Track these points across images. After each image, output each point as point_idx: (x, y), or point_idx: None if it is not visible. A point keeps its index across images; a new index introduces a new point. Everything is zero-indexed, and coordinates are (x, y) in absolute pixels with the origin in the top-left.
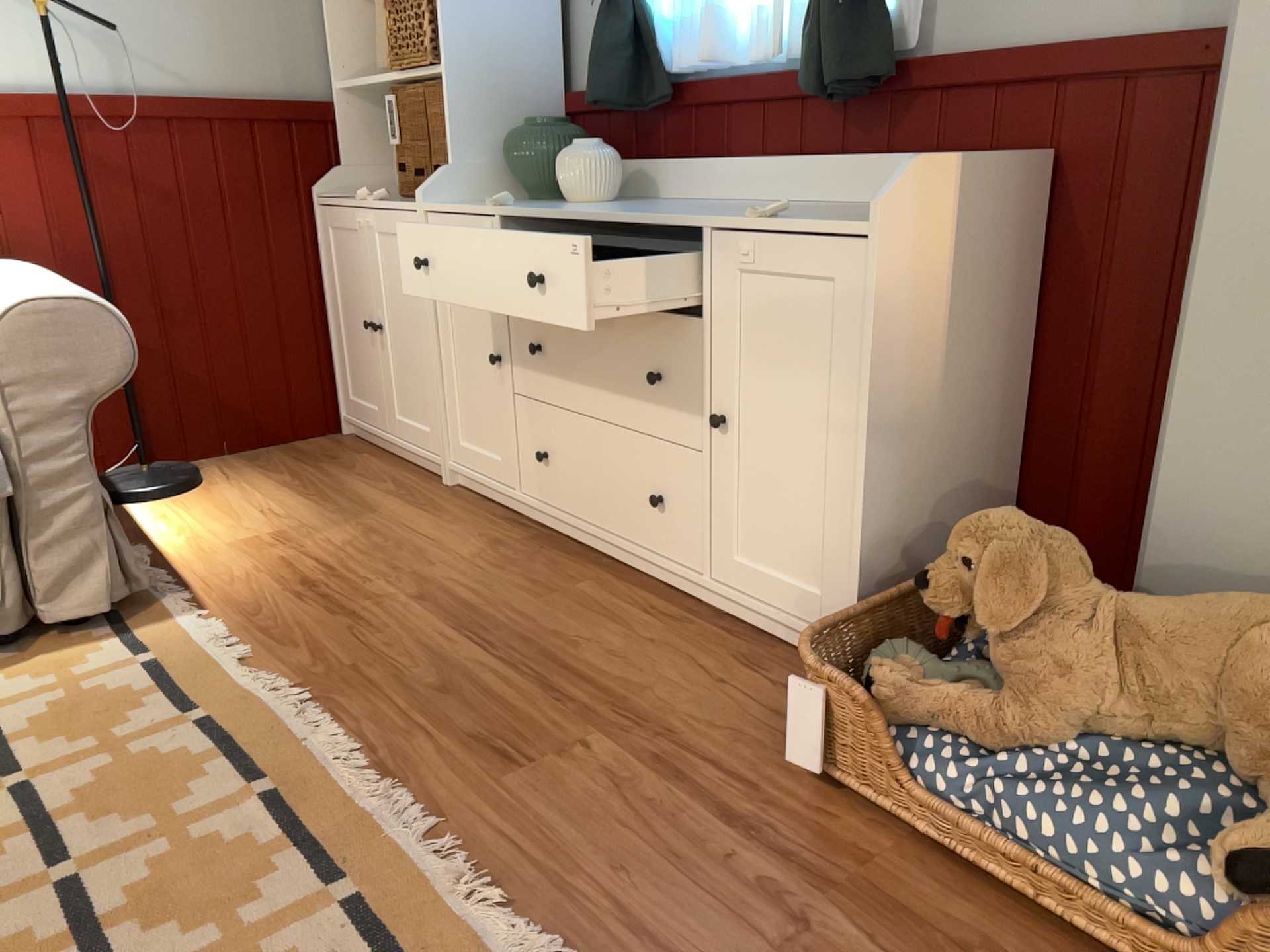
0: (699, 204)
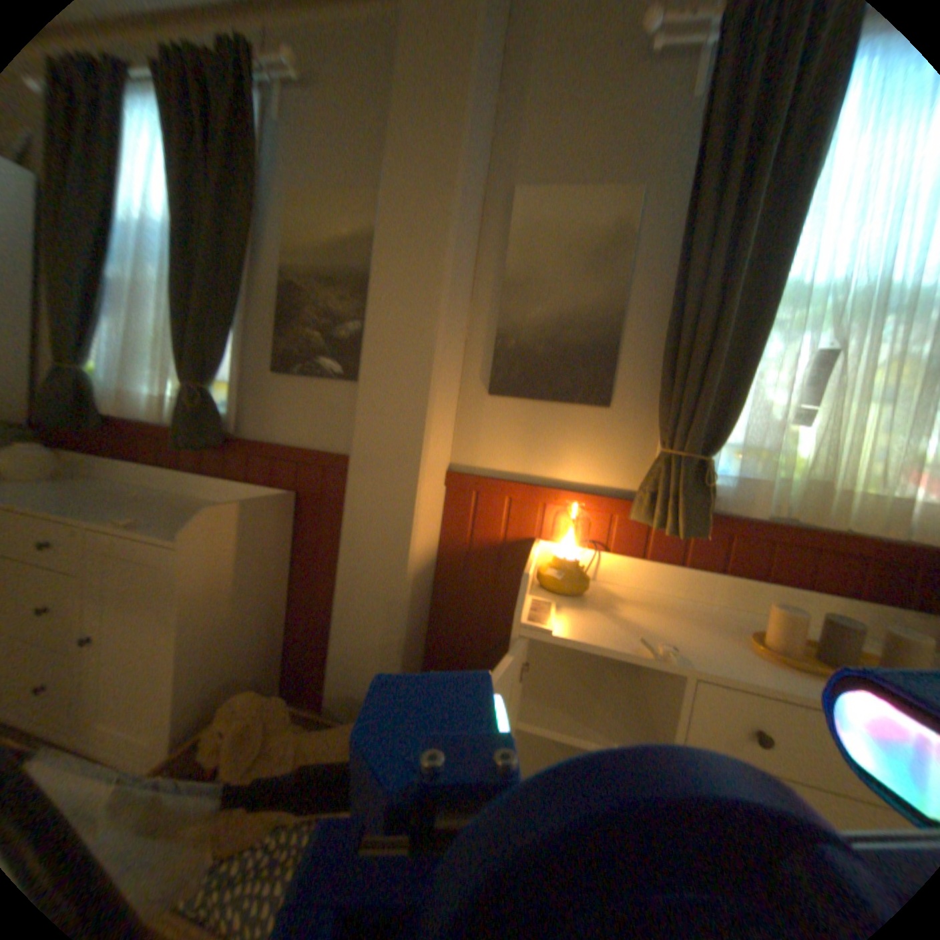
0: (113, 488)
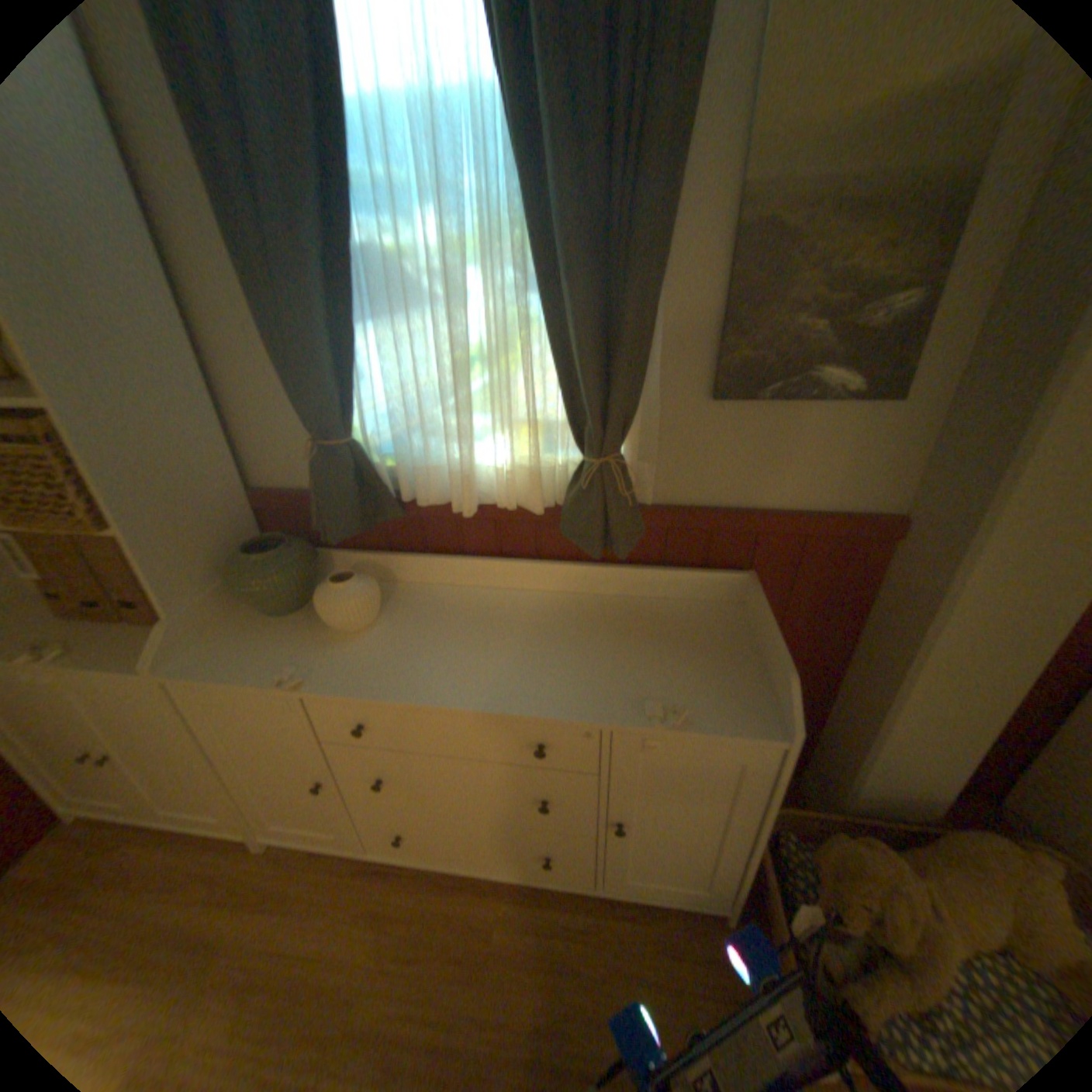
0: (464, 599)
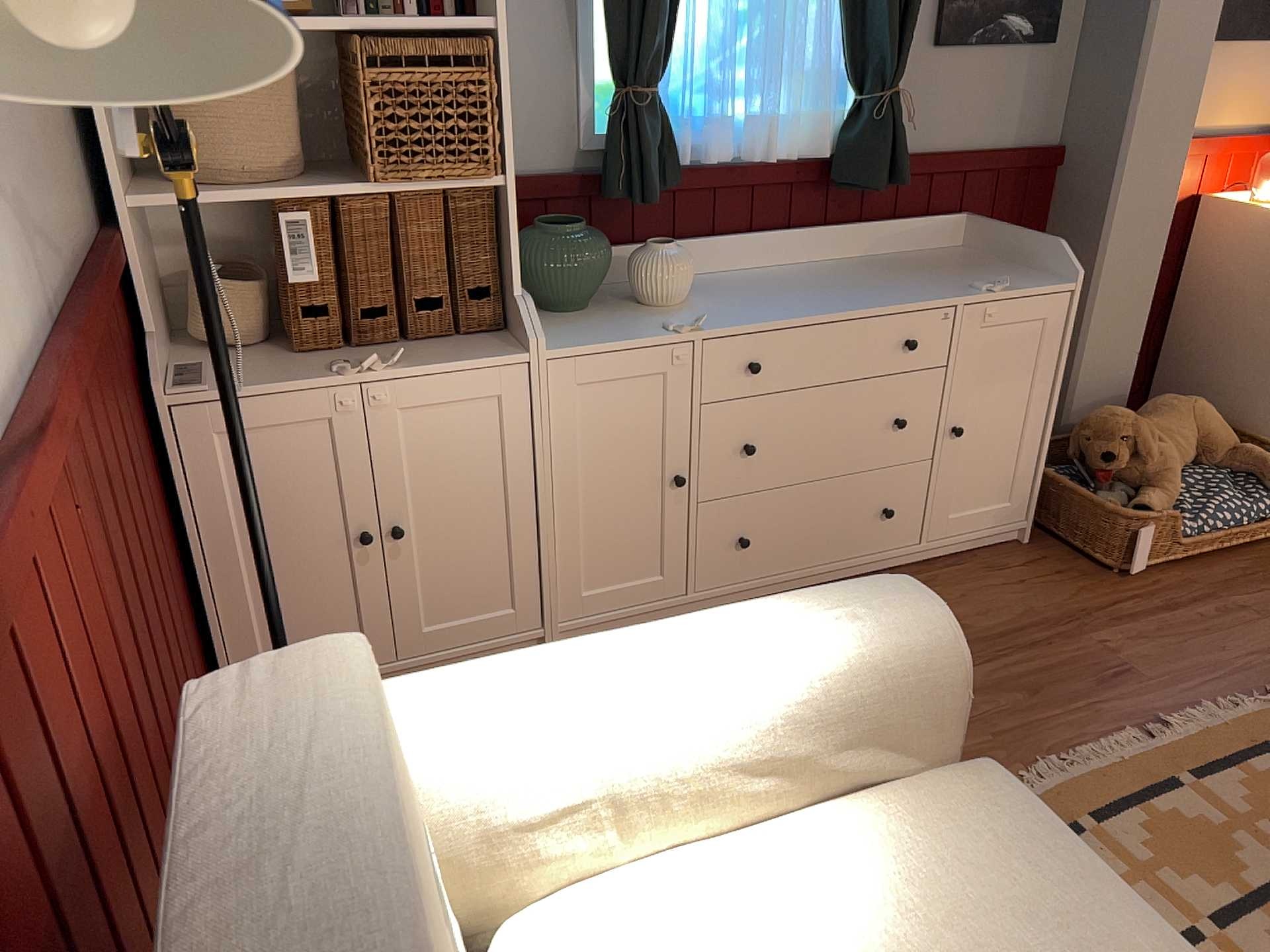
0: (738, 277)
